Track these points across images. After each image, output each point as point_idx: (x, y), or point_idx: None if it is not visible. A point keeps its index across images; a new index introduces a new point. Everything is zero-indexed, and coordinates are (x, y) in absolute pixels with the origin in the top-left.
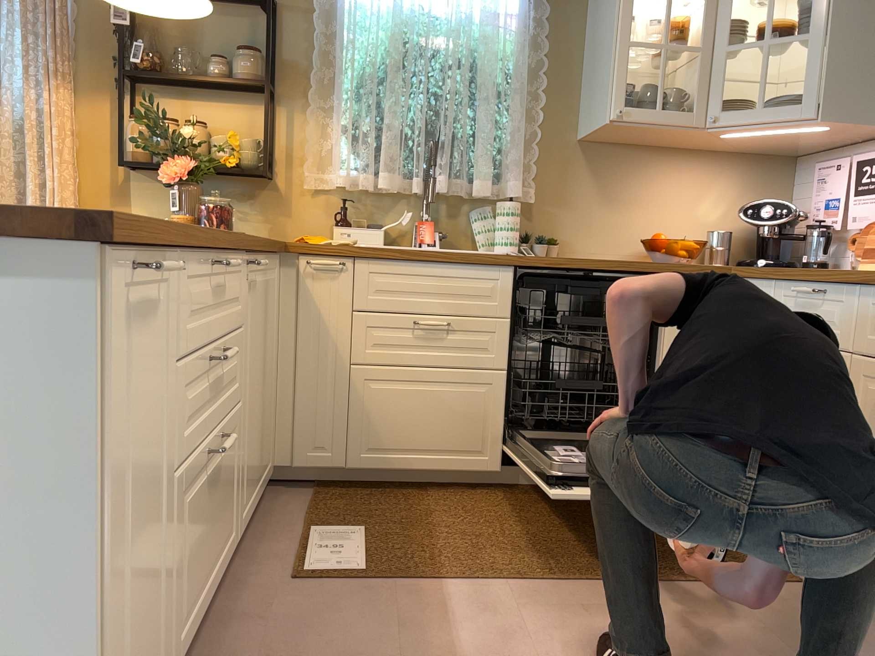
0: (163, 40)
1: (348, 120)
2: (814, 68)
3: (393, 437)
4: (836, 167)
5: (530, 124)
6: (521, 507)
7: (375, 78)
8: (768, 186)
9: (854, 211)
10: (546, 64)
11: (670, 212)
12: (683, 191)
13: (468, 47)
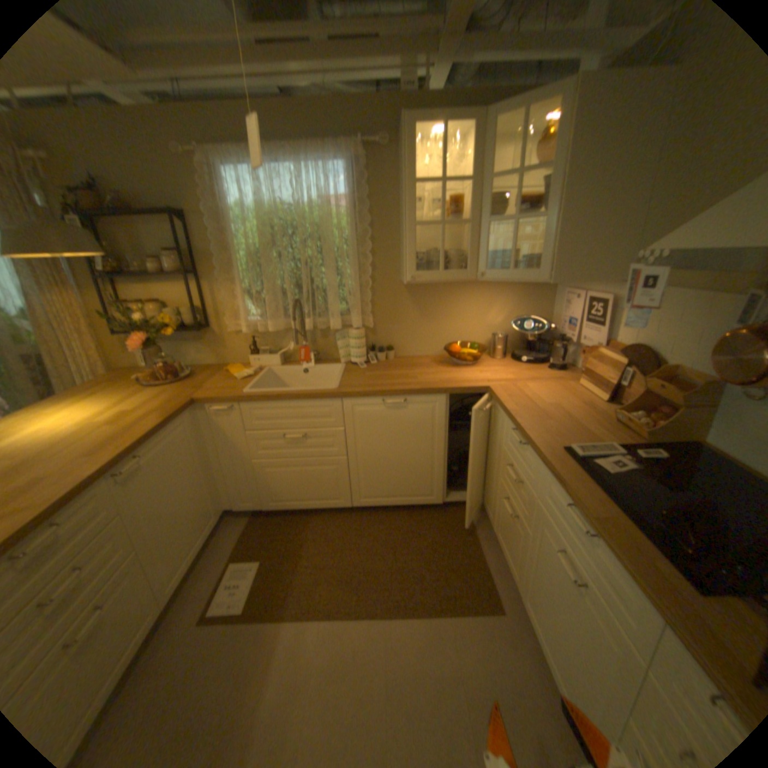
0: (116, 243)
1: (242, 288)
2: (549, 241)
3: (285, 494)
4: (576, 296)
5: (365, 274)
6: (360, 531)
7: (257, 254)
8: (536, 297)
9: (584, 332)
10: (370, 232)
11: (467, 321)
12: (476, 307)
13: (313, 226)
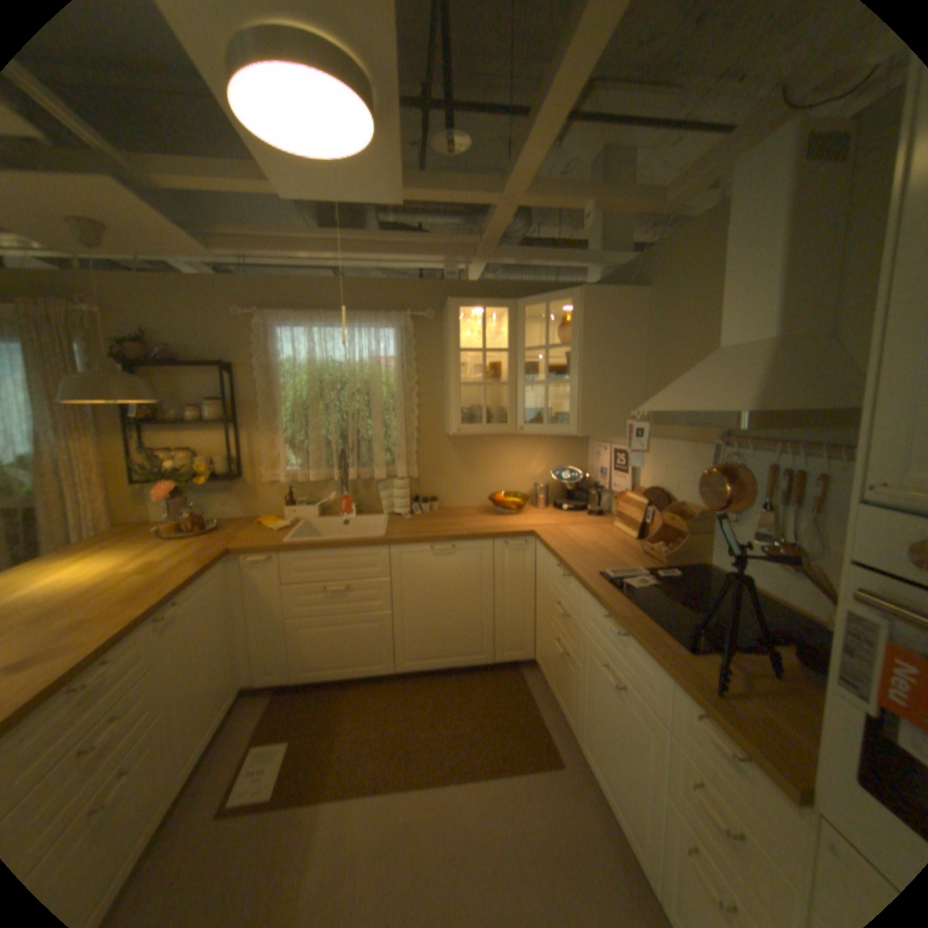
0: (154, 392)
1: (286, 437)
2: (573, 402)
3: (319, 660)
4: (604, 448)
5: (411, 426)
6: (404, 699)
7: (304, 406)
8: (571, 450)
9: (613, 480)
10: (416, 389)
11: (509, 472)
12: (517, 458)
13: (363, 382)
